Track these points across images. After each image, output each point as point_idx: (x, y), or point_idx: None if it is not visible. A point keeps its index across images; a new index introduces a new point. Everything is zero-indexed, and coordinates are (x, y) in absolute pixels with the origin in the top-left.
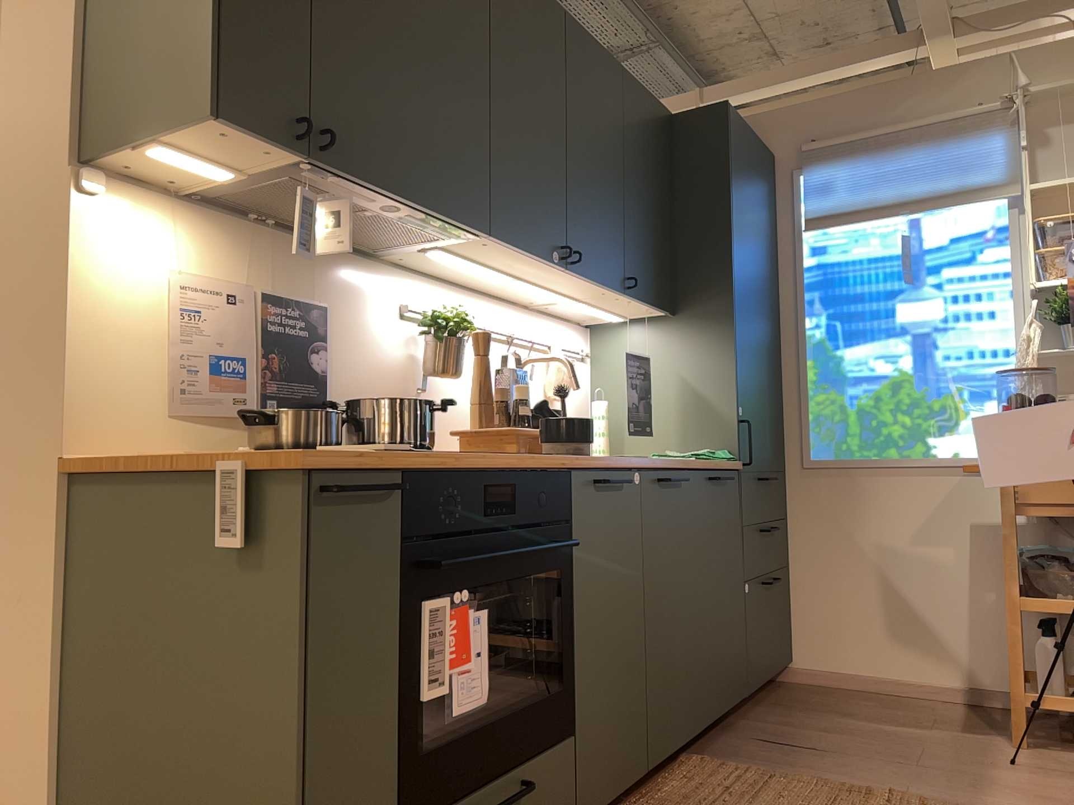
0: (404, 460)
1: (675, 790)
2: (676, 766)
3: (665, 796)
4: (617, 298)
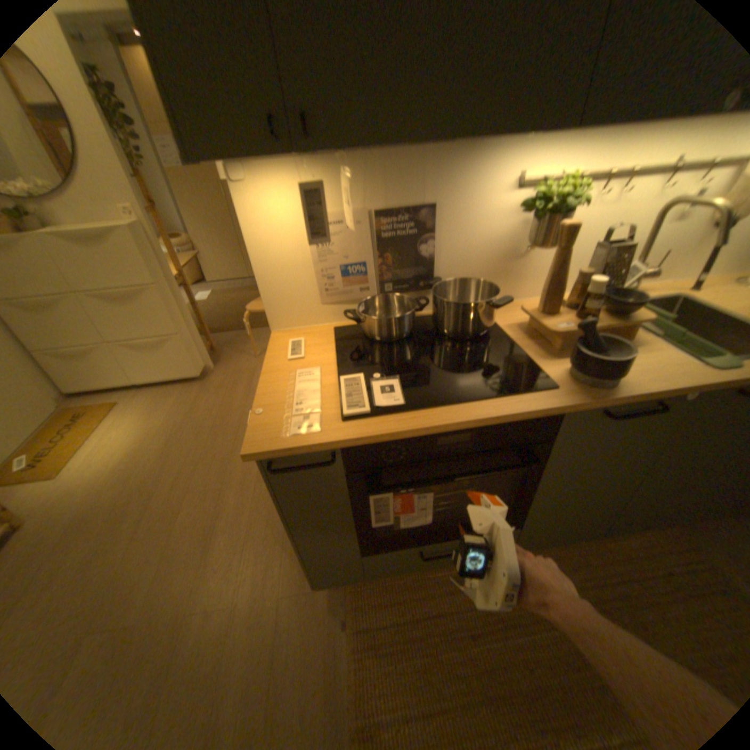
0: (336, 445)
1: (628, 548)
2: (653, 528)
3: (616, 548)
4: None
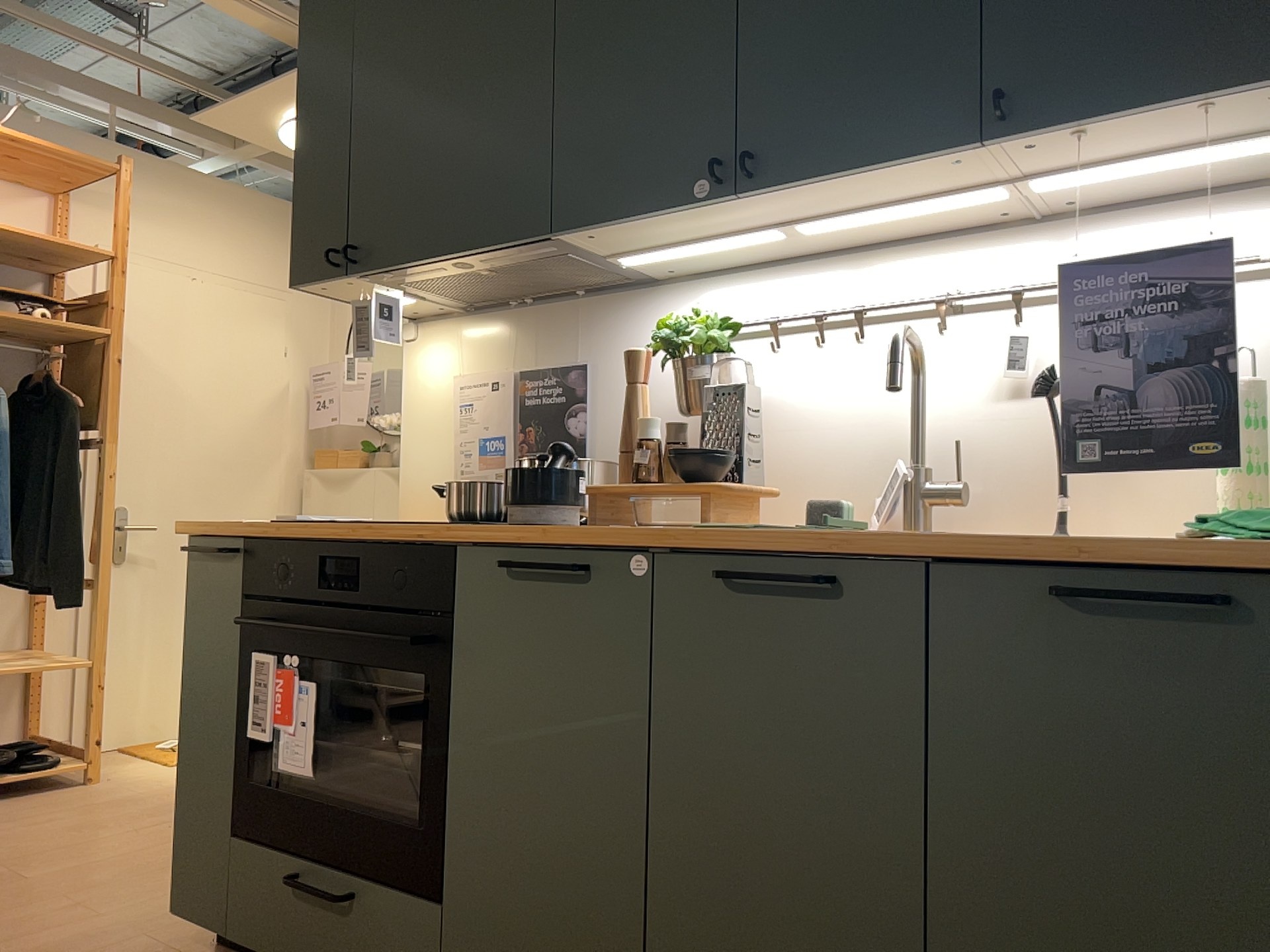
0: (236, 528)
1: None
2: None
3: None
4: (1041, 148)
